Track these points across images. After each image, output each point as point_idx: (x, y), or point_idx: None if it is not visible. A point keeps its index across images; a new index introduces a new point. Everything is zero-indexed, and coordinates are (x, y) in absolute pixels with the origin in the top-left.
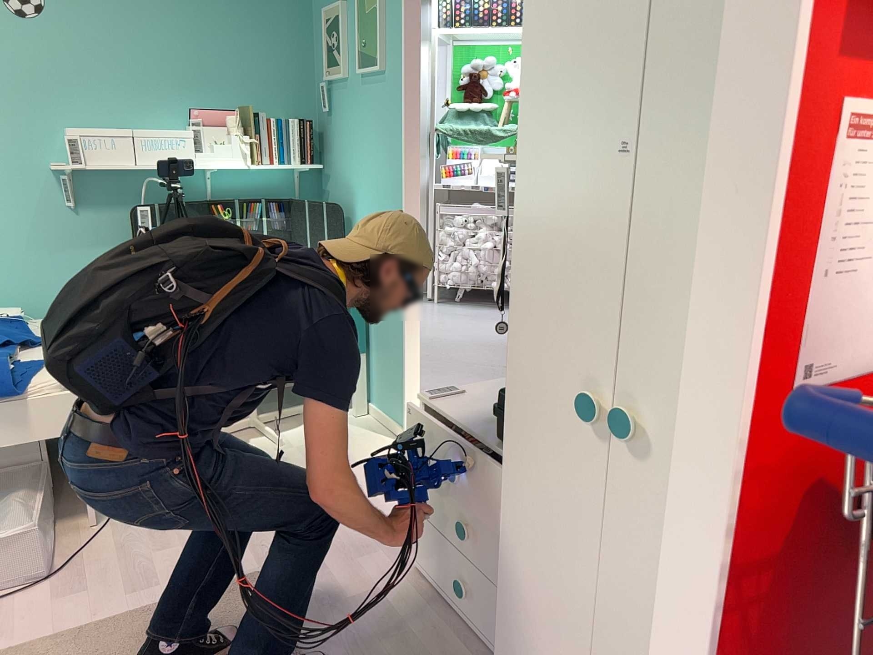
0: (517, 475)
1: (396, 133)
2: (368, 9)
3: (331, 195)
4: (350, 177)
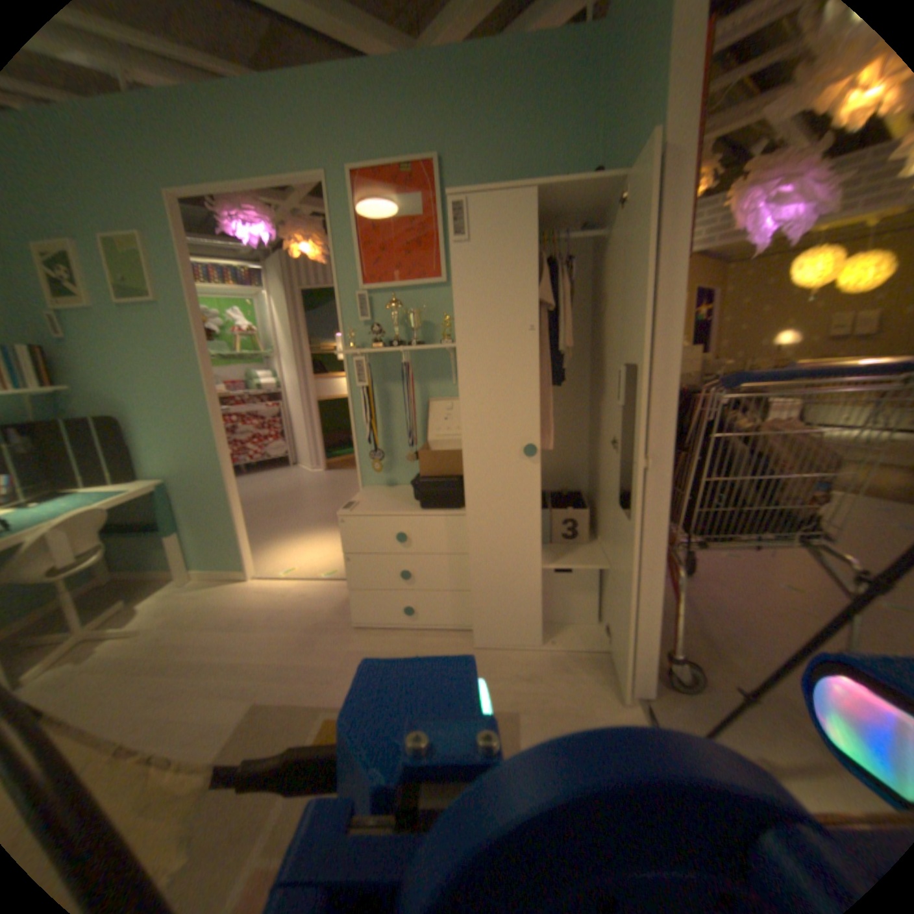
0: (475, 509)
1: (184, 351)
2: (120, 249)
3: (77, 413)
4: (111, 393)
